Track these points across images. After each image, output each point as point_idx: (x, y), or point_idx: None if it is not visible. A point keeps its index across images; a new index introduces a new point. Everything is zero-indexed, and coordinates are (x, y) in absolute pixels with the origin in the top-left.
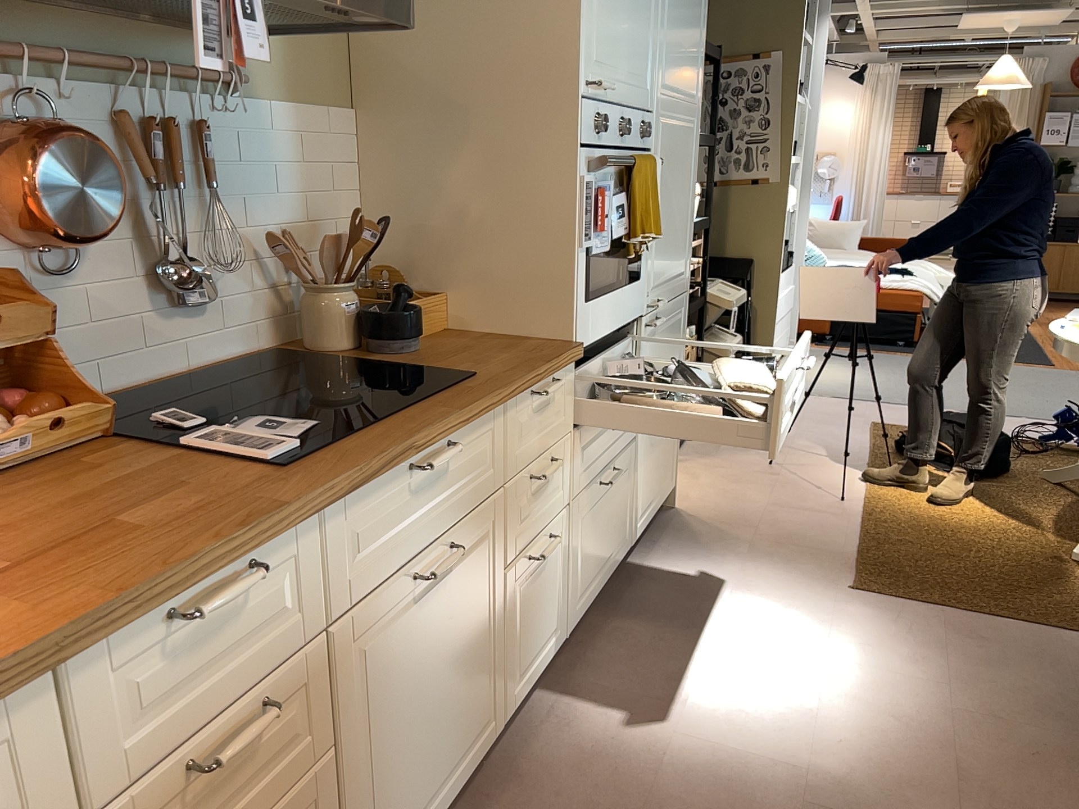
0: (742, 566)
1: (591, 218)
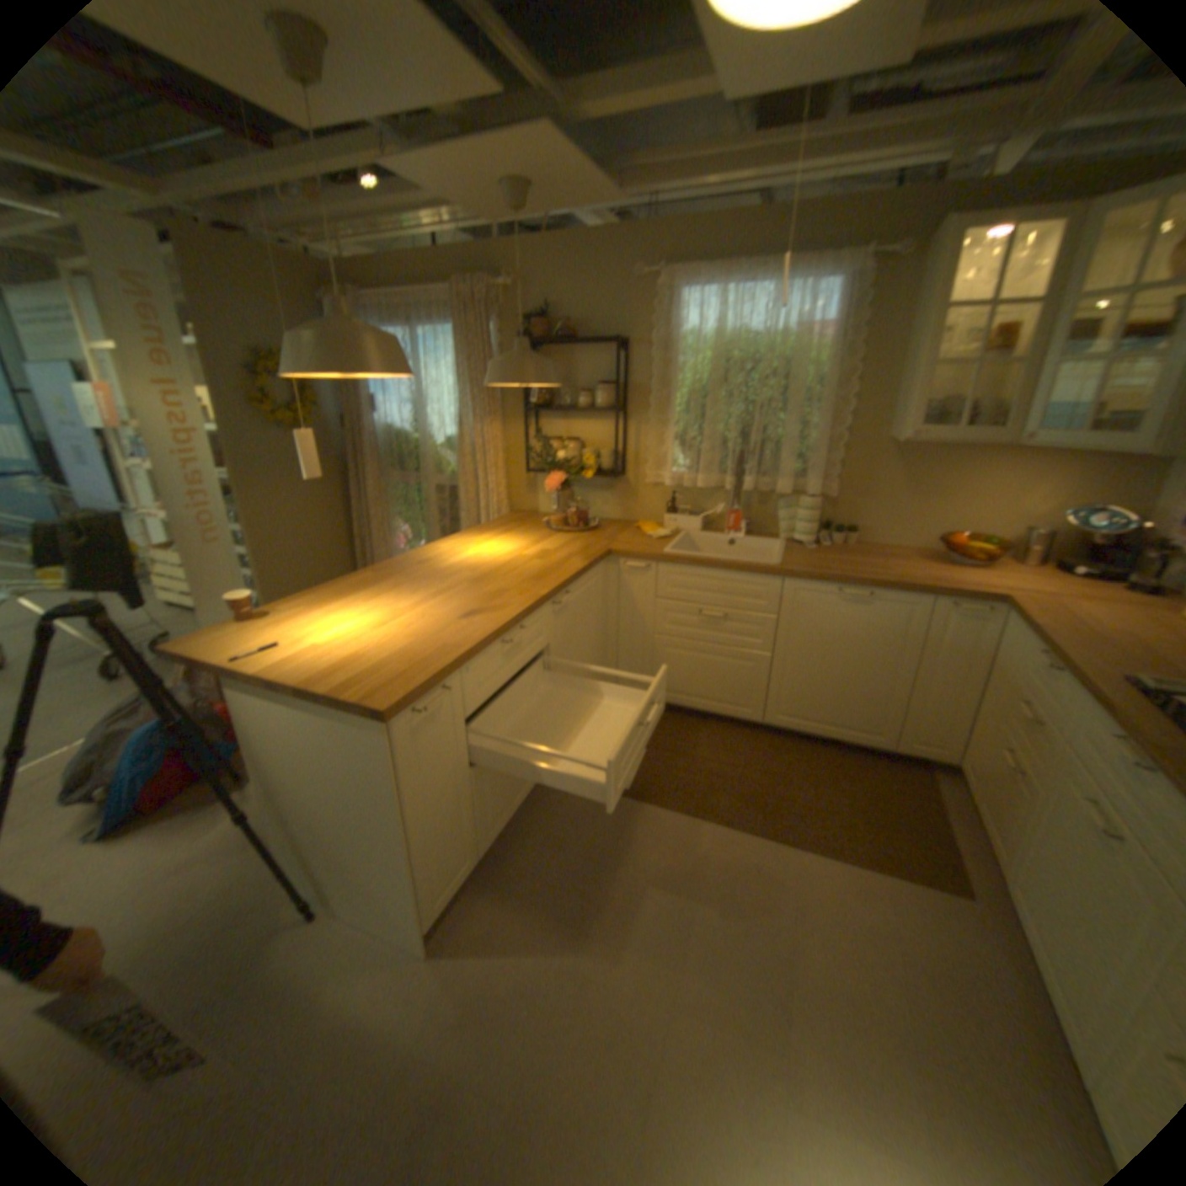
0: None
1: None
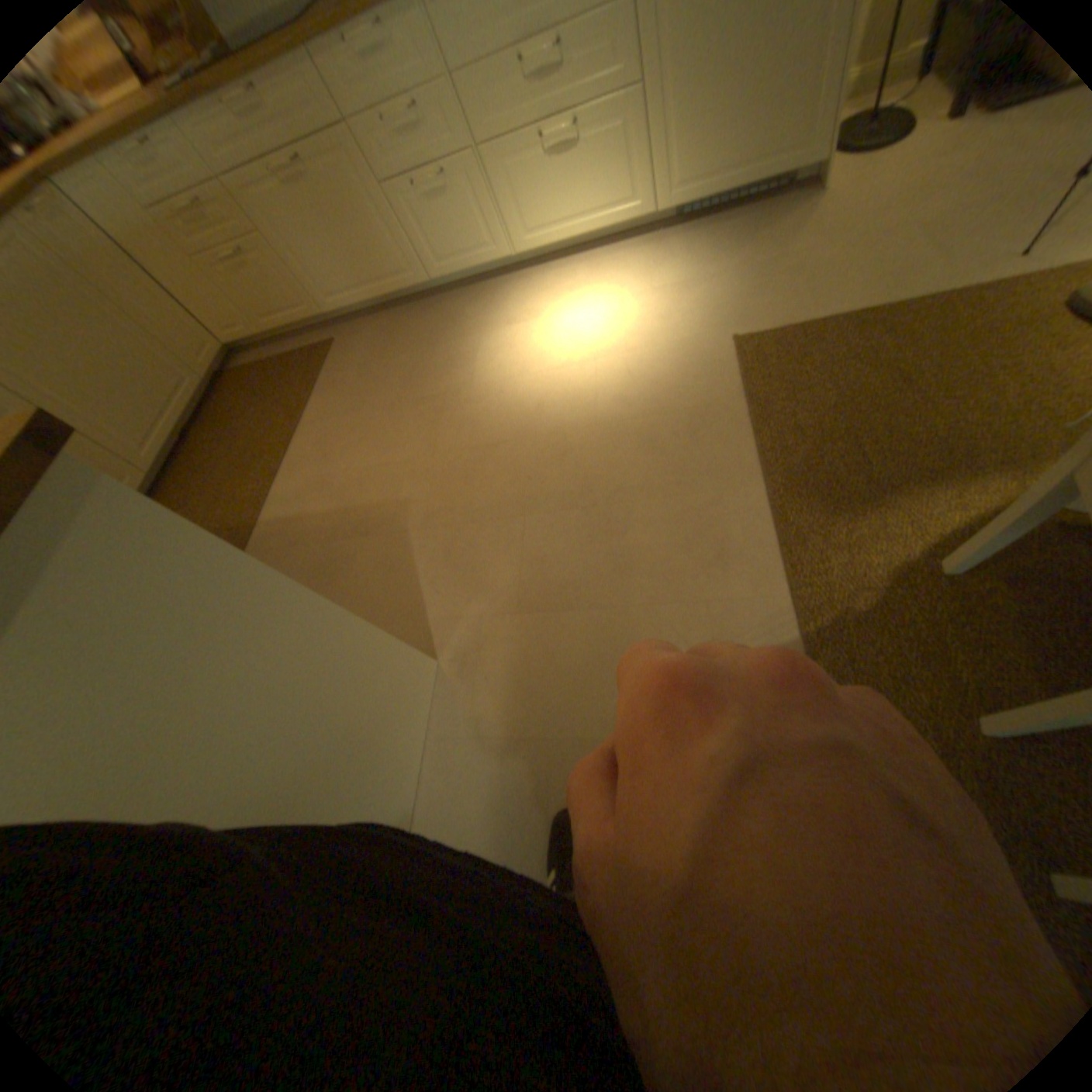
0: (723, 271)
1: None
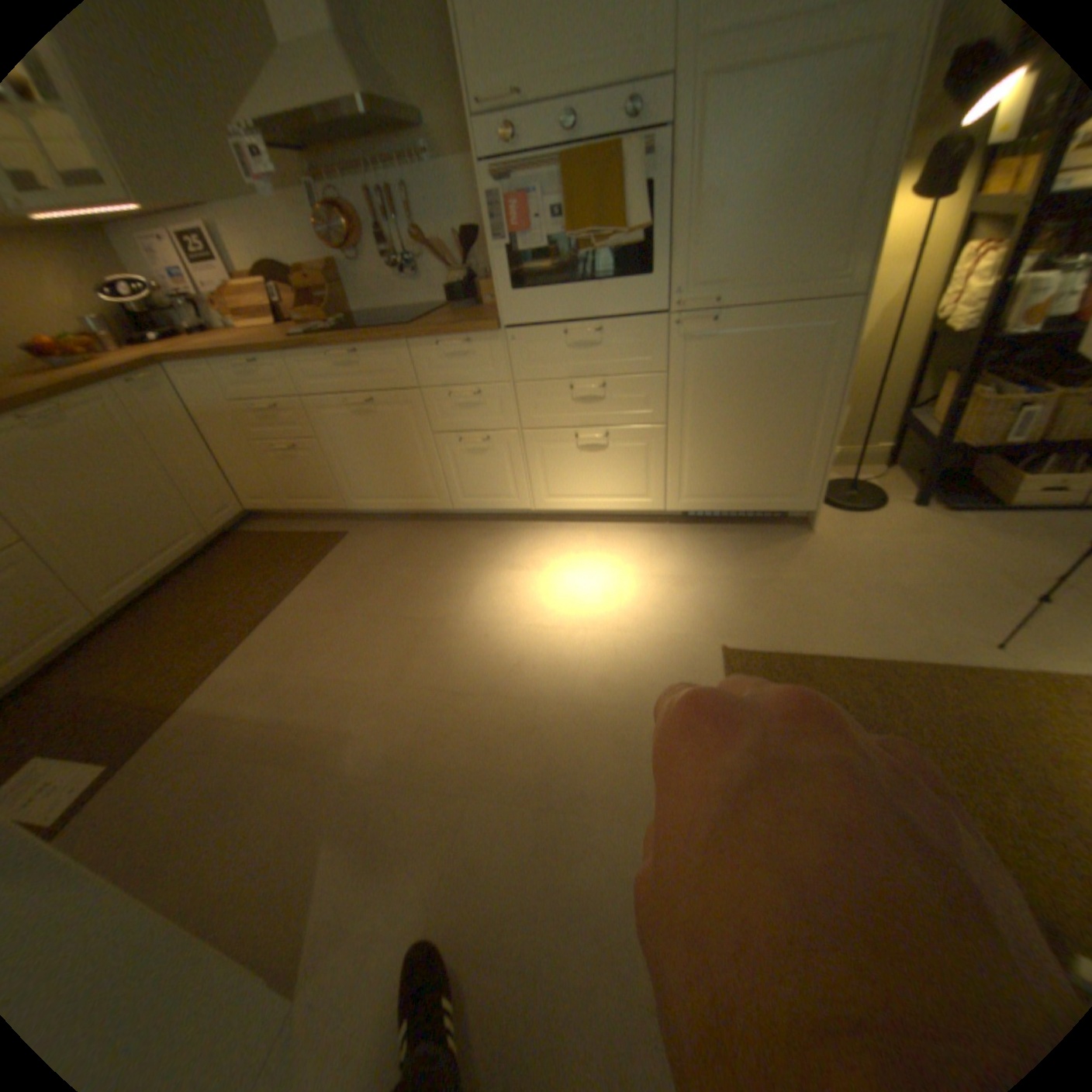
0: (719, 579)
1: (501, 219)
